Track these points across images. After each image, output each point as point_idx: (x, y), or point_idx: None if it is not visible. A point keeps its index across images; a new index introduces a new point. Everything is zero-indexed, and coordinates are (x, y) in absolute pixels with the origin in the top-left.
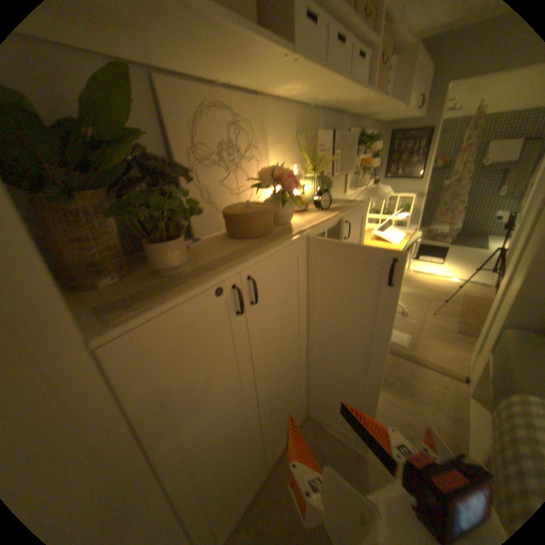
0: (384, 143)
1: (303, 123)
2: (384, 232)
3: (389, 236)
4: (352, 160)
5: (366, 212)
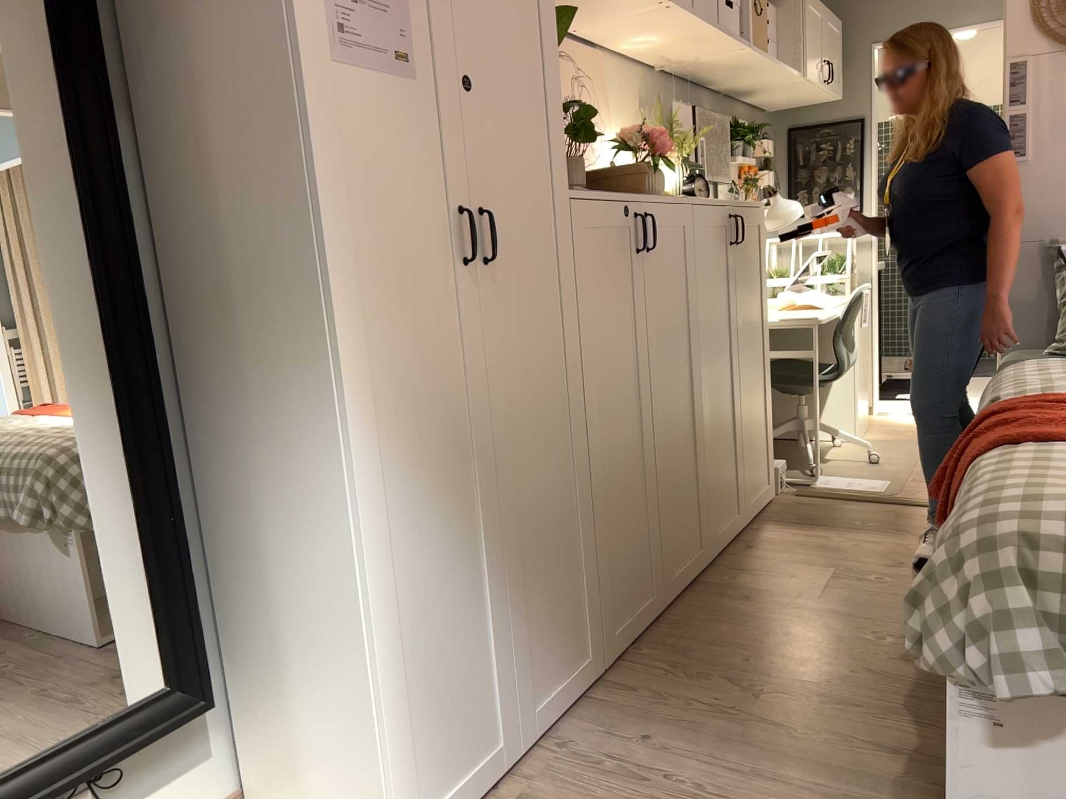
0: (776, 151)
1: (648, 93)
2: (803, 293)
3: (815, 298)
4: (724, 166)
5: (765, 220)
